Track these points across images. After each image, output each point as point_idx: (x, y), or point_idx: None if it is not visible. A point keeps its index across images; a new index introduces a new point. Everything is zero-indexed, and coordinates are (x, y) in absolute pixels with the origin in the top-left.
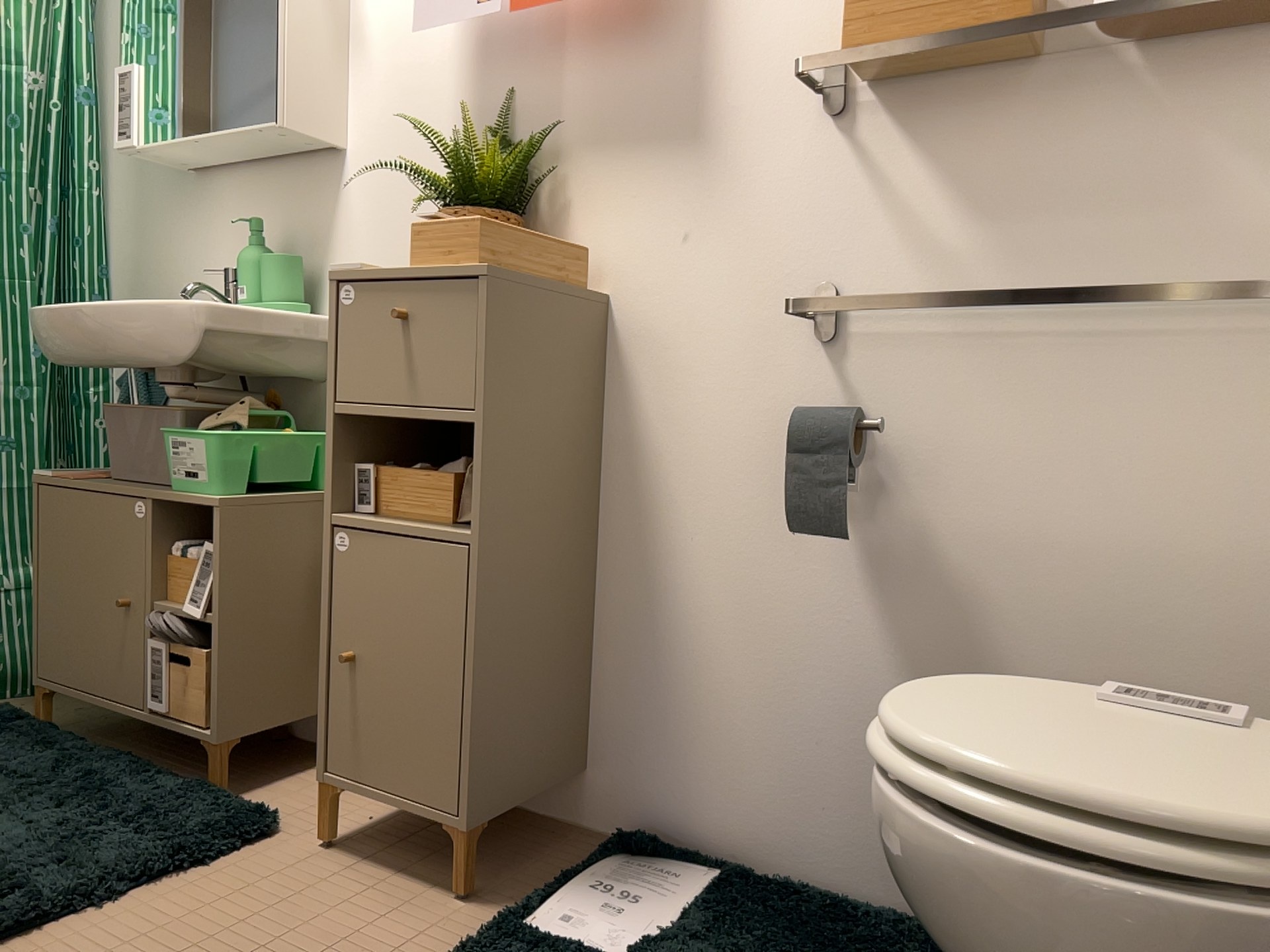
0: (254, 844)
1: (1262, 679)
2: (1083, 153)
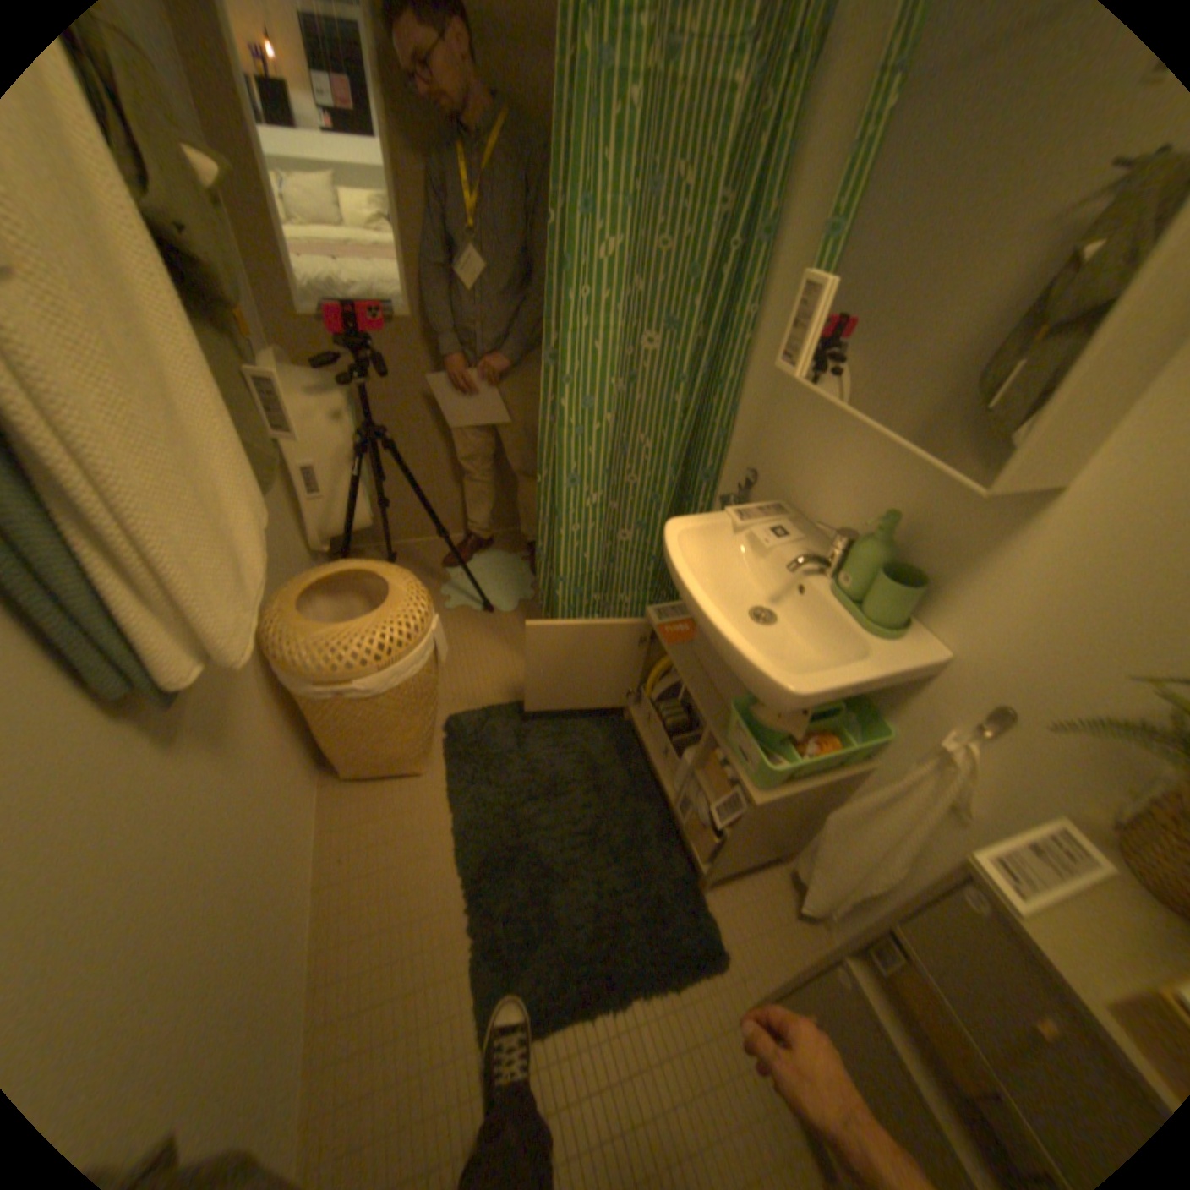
0: (713, 983)
1: None
2: None
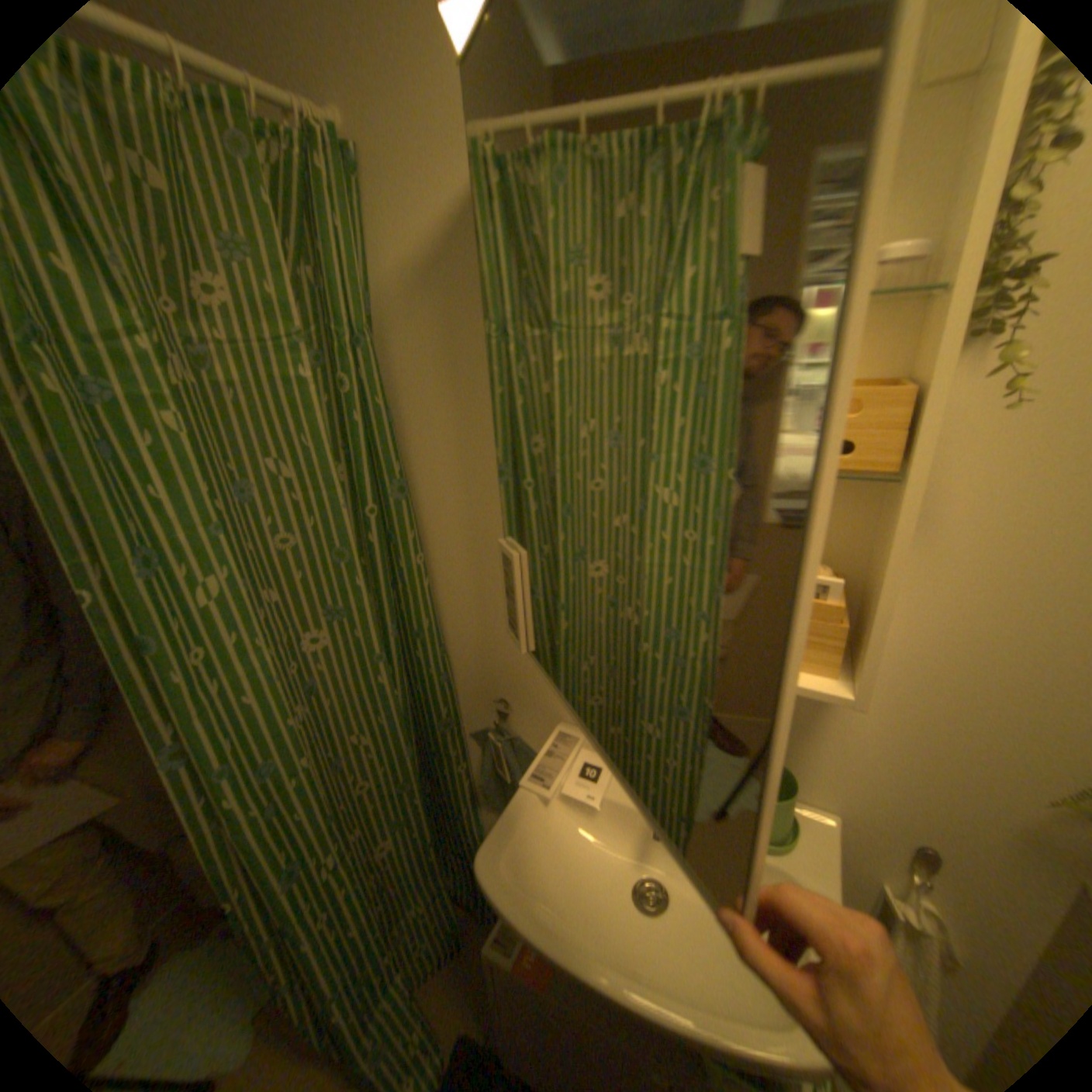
0: None
1: None
2: None
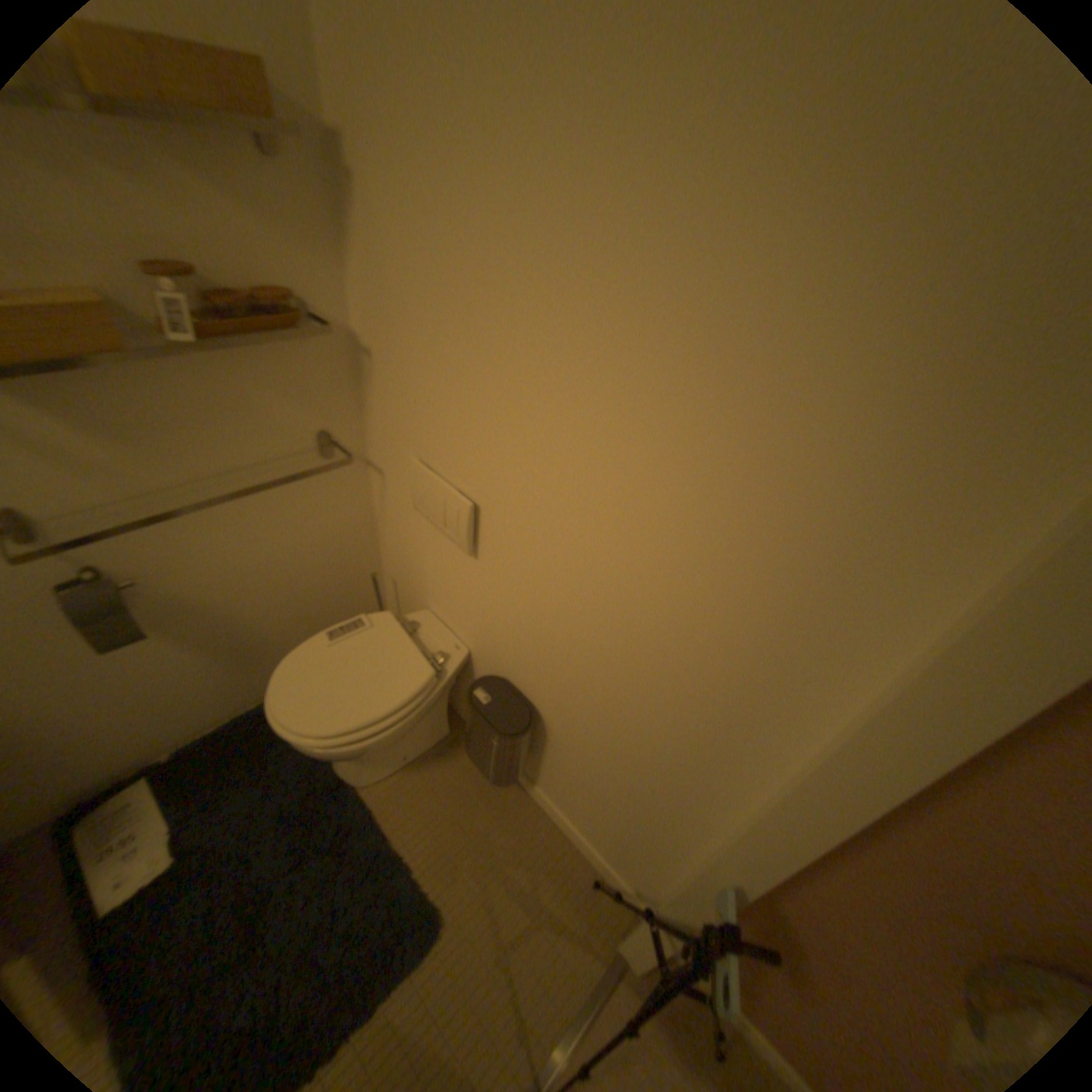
0: None
1: (330, 571)
2: (171, 394)
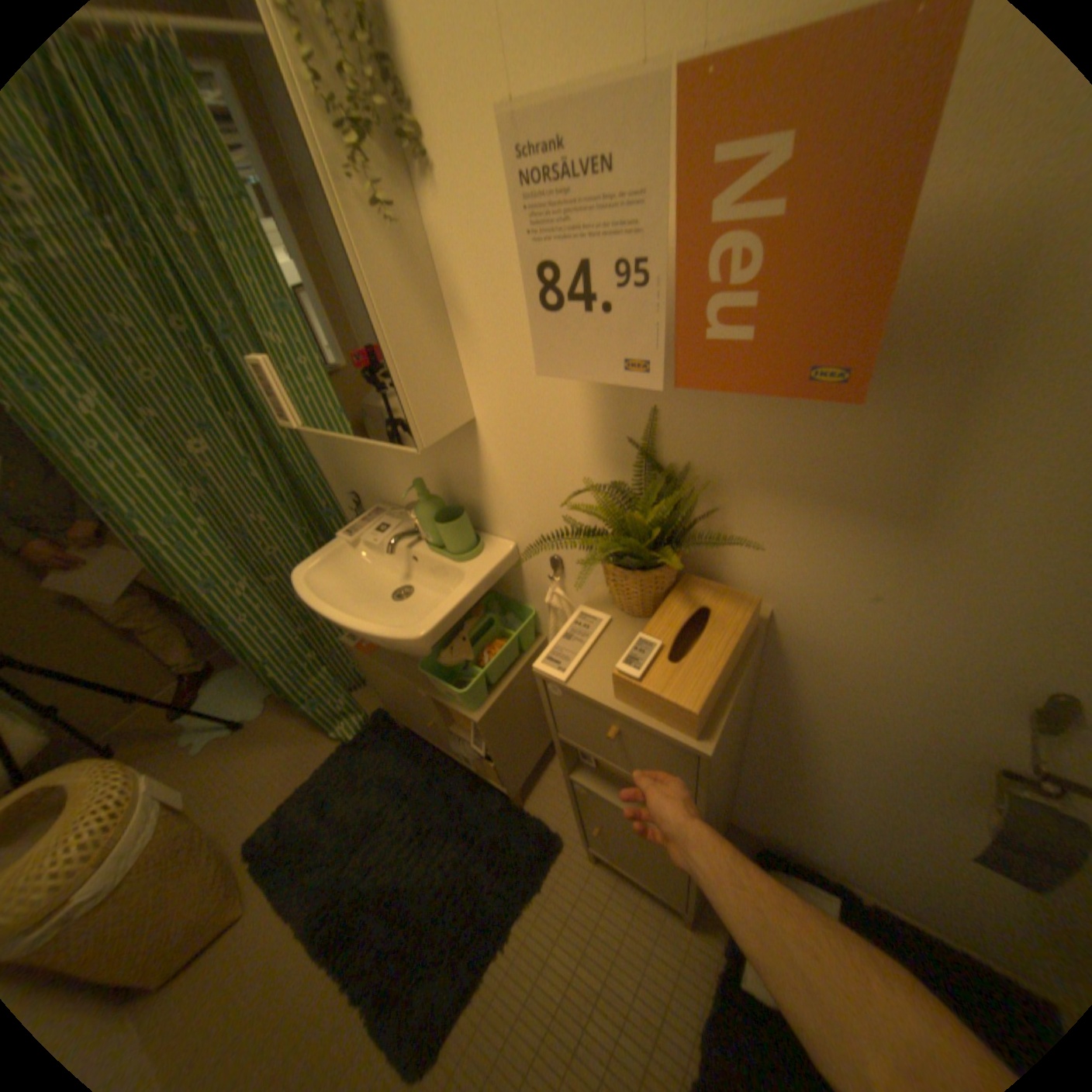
0: (556, 865)
1: None
2: None
